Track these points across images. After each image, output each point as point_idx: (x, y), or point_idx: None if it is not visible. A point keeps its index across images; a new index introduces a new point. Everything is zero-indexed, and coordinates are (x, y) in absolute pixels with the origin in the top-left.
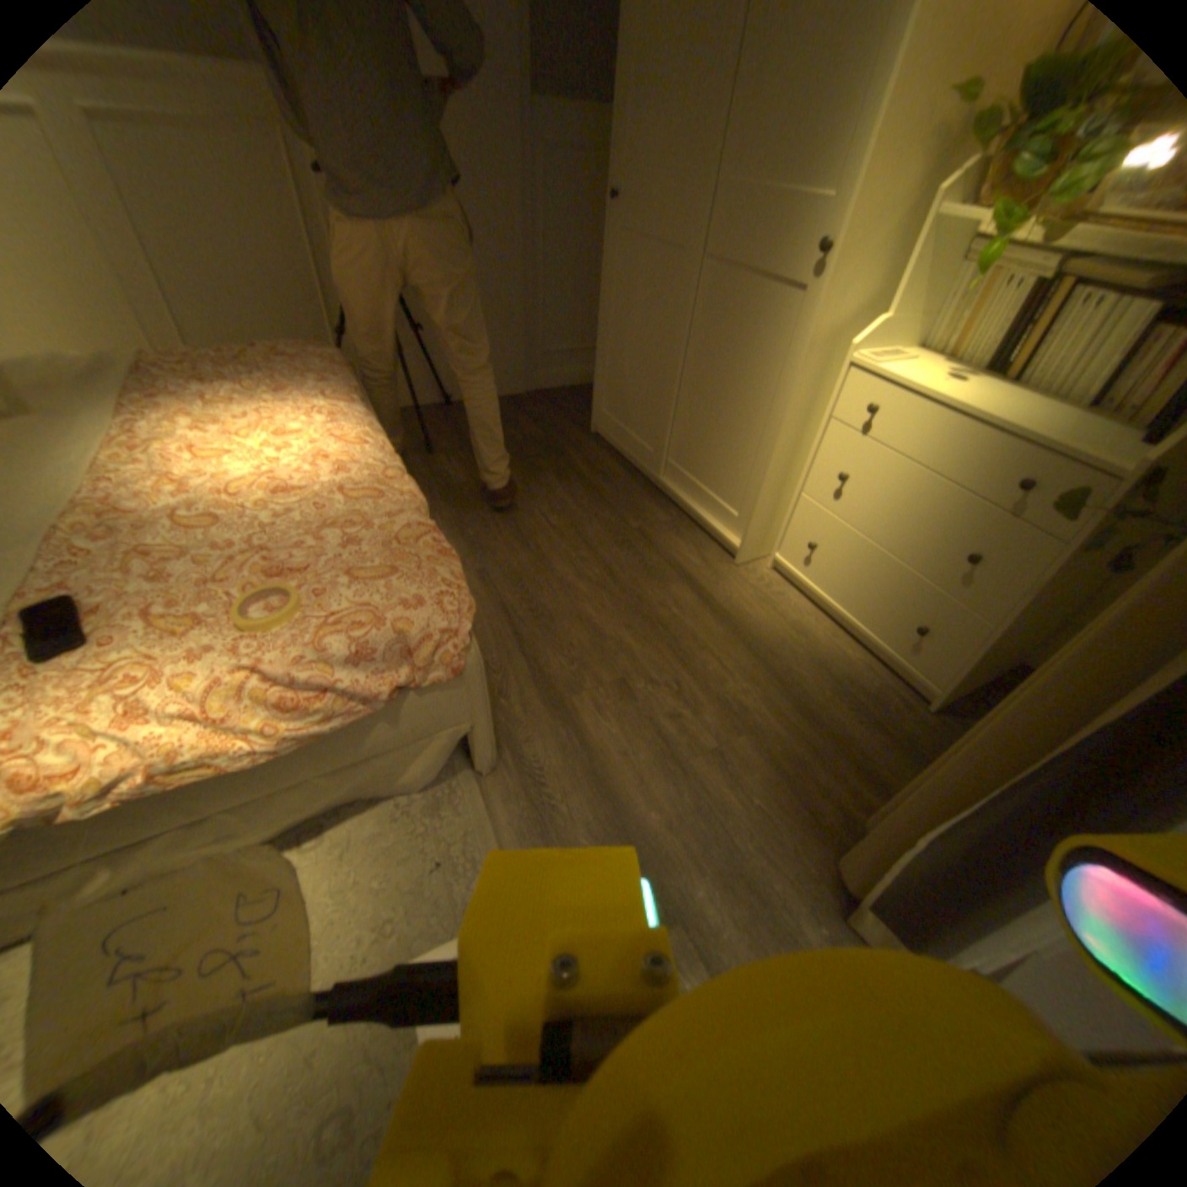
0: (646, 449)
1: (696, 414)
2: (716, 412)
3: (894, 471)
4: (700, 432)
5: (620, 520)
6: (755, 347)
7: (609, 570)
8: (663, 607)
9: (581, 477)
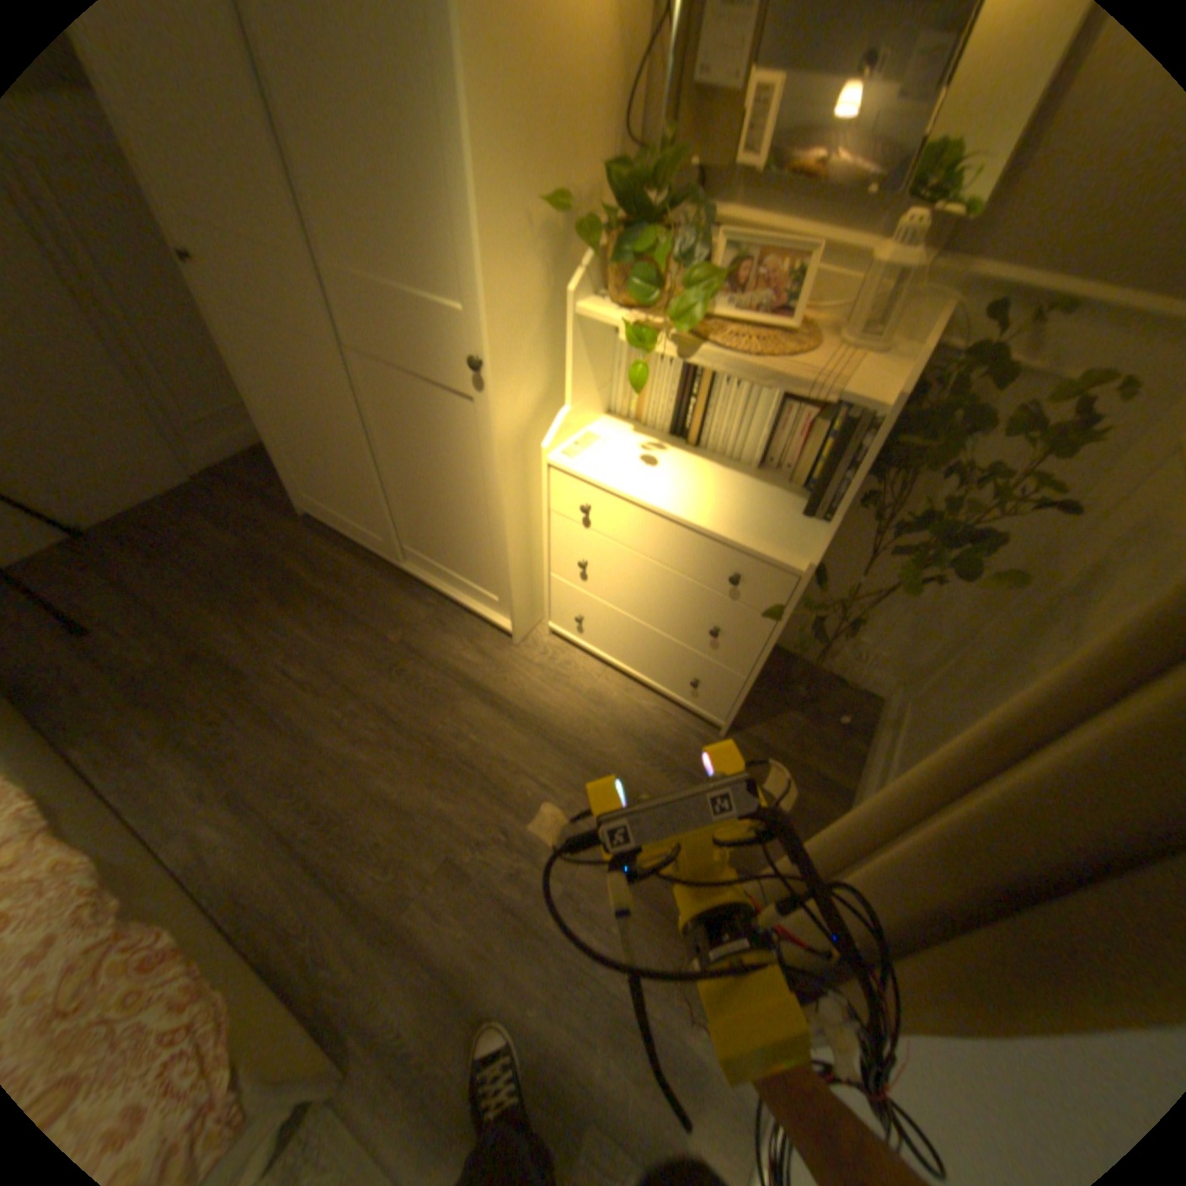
0: (374, 539)
1: (412, 507)
2: (433, 507)
3: (624, 561)
4: (425, 524)
5: (377, 639)
6: (445, 450)
7: (386, 717)
8: (460, 740)
9: (310, 592)
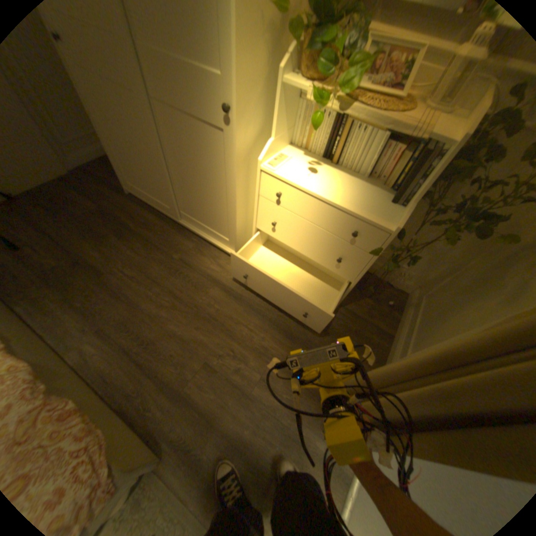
0: (165, 207)
1: (186, 191)
2: (197, 191)
3: (296, 222)
4: (192, 200)
5: (168, 257)
6: (205, 159)
7: (174, 295)
8: (210, 307)
9: (133, 232)
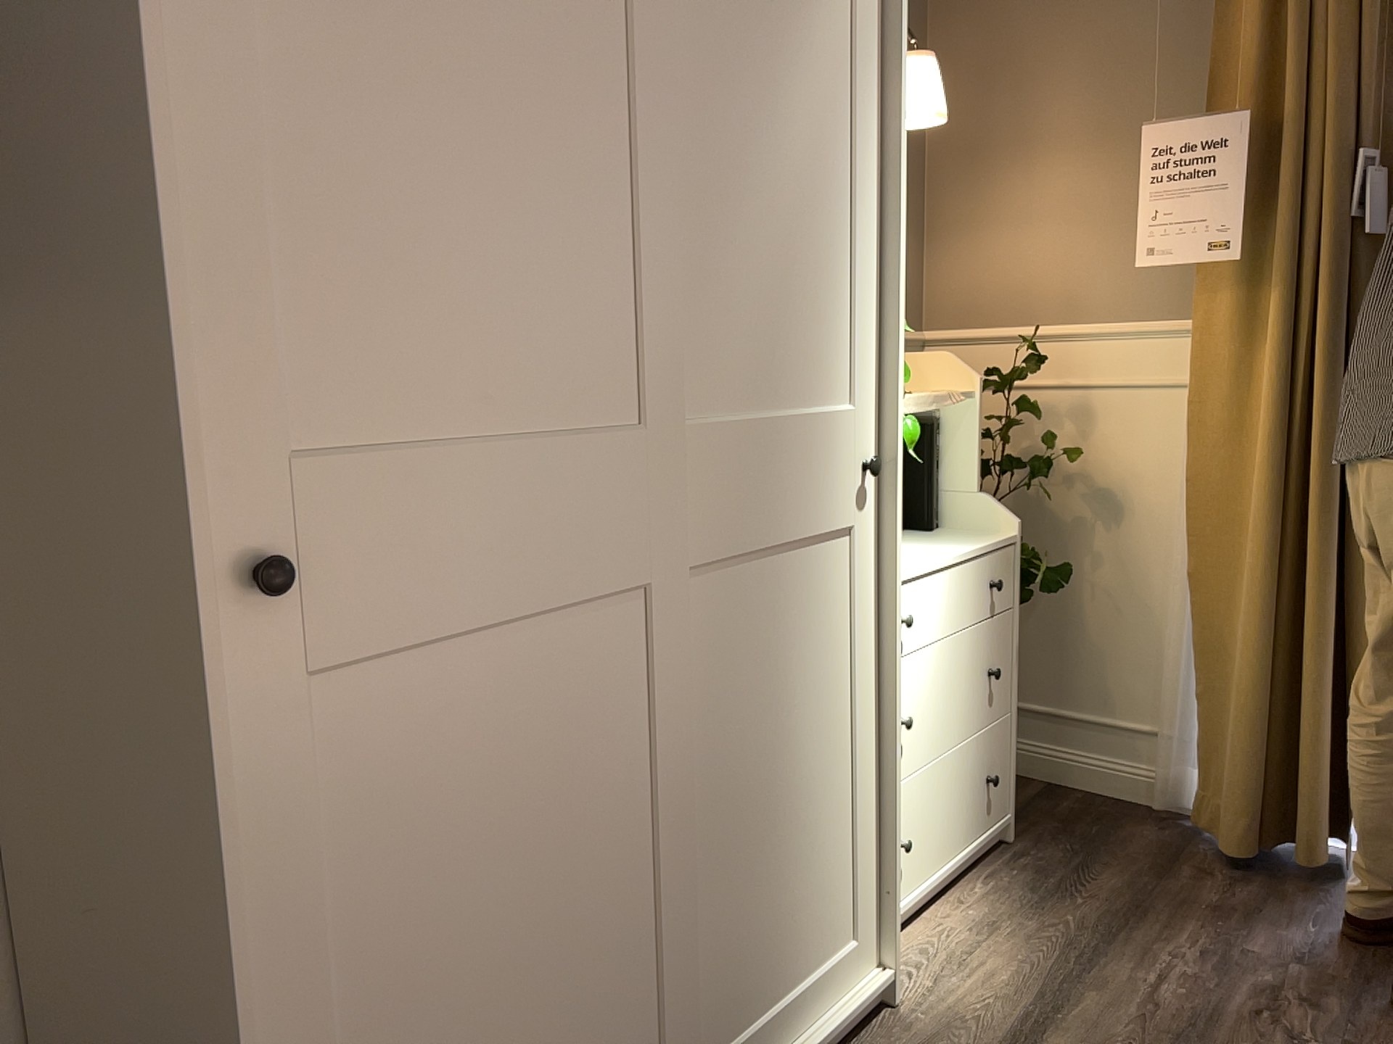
0: None
1: (727, 897)
2: (769, 839)
3: (931, 670)
4: (747, 916)
5: None
6: (806, 663)
7: None
8: None
9: None
